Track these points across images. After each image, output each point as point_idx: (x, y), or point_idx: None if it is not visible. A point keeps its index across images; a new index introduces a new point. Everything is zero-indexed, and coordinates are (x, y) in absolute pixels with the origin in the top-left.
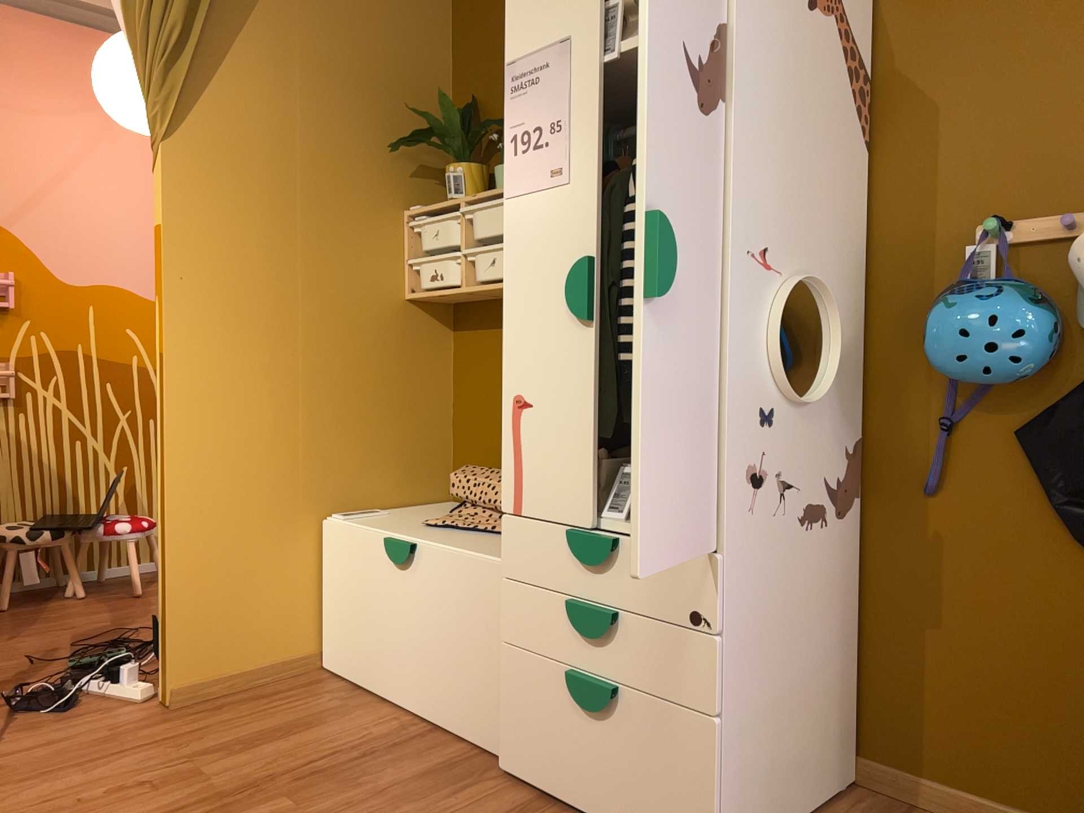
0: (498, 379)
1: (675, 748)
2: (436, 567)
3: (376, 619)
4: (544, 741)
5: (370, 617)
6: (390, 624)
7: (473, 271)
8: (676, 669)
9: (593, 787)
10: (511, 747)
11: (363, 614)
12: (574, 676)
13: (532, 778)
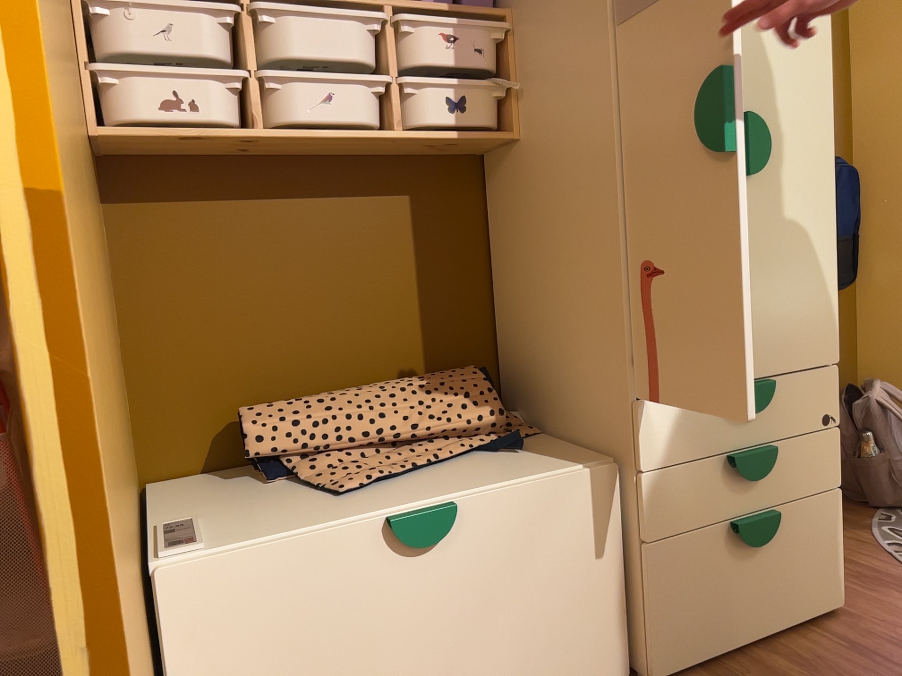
0: (234, 277)
1: (817, 526)
2: (498, 517)
3: (364, 662)
4: (707, 609)
5: (347, 668)
6: (402, 650)
7: (249, 108)
8: (815, 465)
9: (756, 612)
10: (670, 646)
11: (325, 675)
12: (748, 522)
13: (696, 656)
